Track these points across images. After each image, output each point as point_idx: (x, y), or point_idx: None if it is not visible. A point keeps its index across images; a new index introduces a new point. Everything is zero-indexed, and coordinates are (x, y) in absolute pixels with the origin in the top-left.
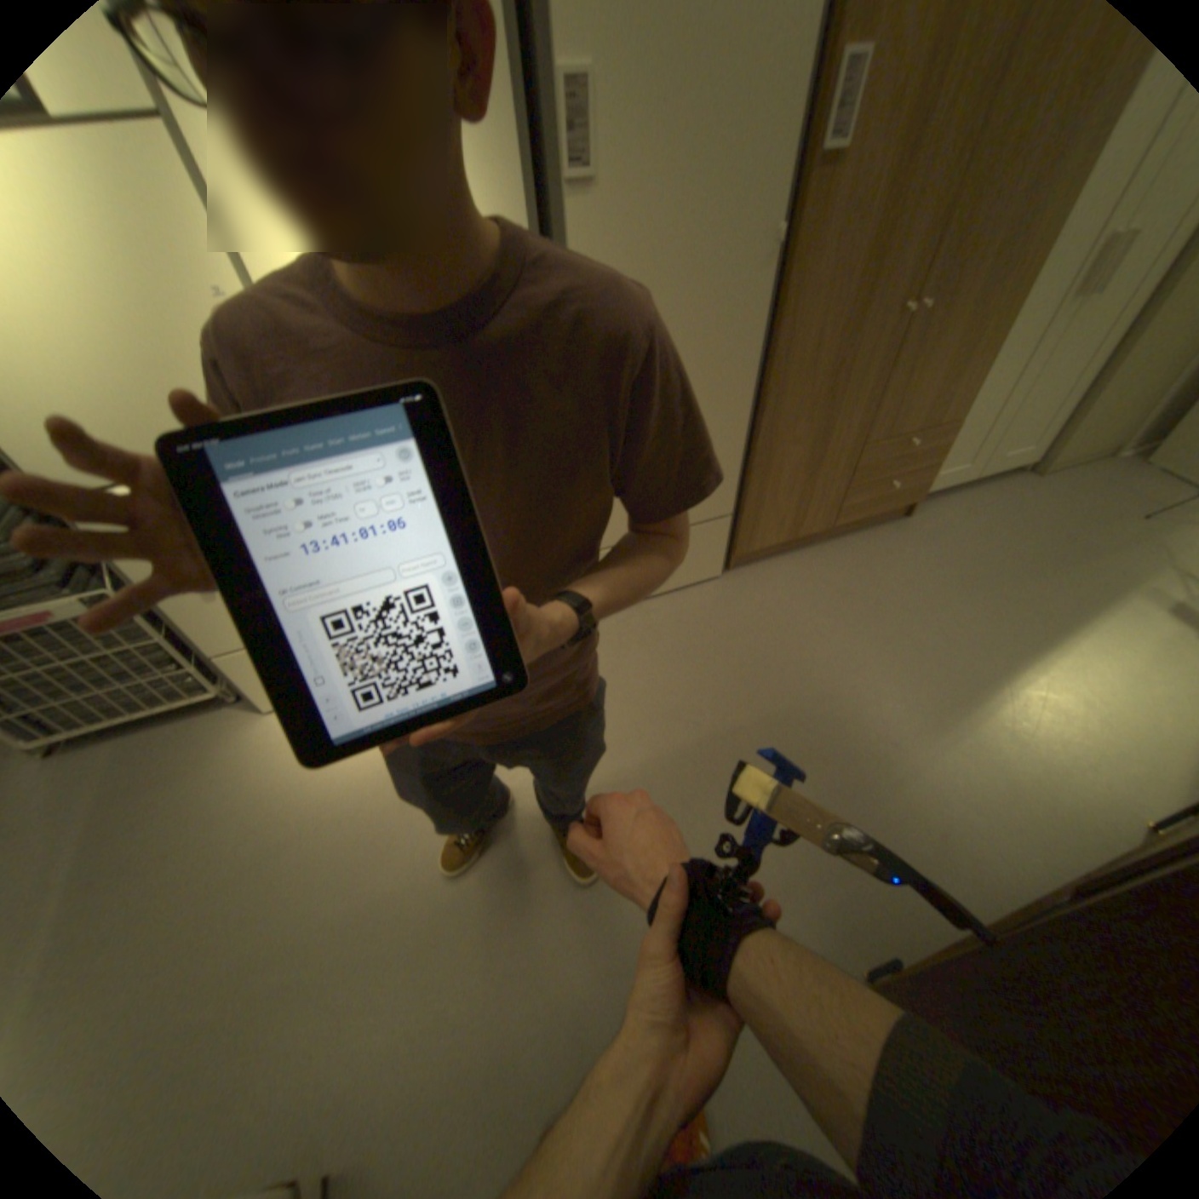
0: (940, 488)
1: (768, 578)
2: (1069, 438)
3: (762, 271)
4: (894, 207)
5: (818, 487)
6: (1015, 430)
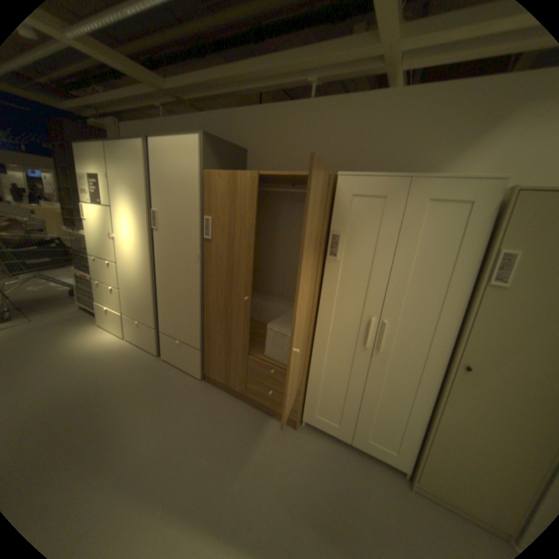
0: (321, 428)
1: (208, 394)
2: (421, 467)
3: (196, 264)
4: (231, 260)
5: (233, 363)
6: (366, 422)
